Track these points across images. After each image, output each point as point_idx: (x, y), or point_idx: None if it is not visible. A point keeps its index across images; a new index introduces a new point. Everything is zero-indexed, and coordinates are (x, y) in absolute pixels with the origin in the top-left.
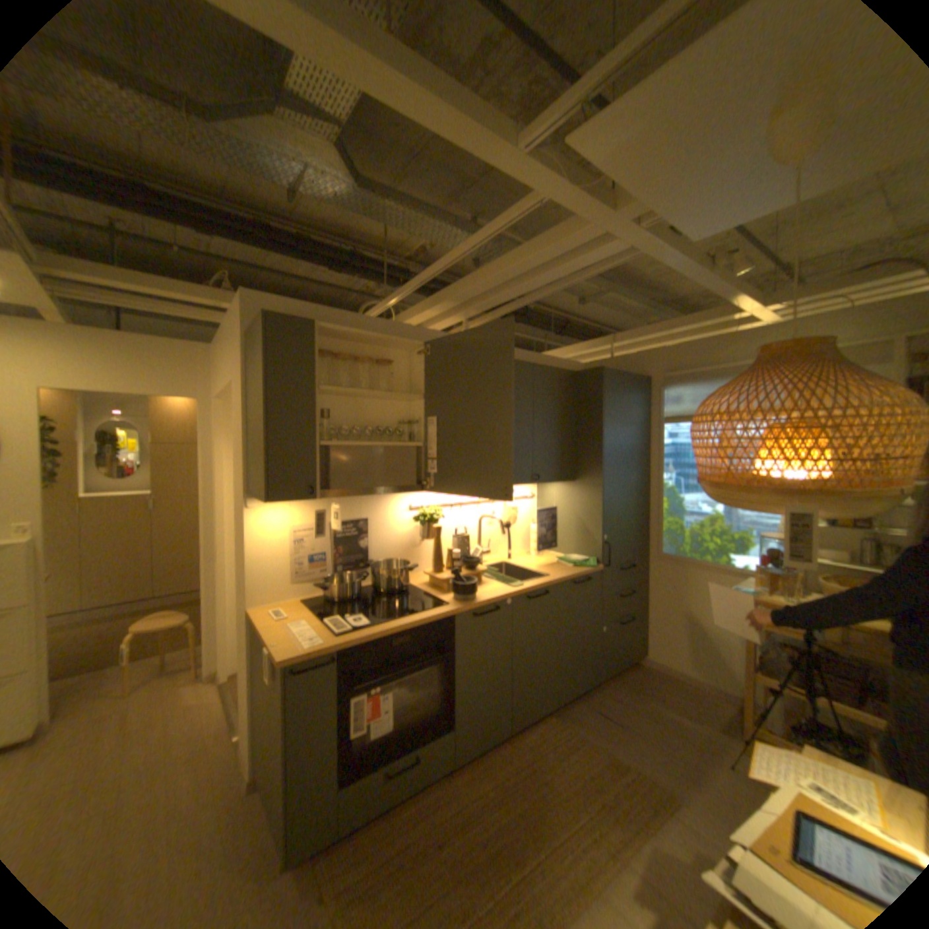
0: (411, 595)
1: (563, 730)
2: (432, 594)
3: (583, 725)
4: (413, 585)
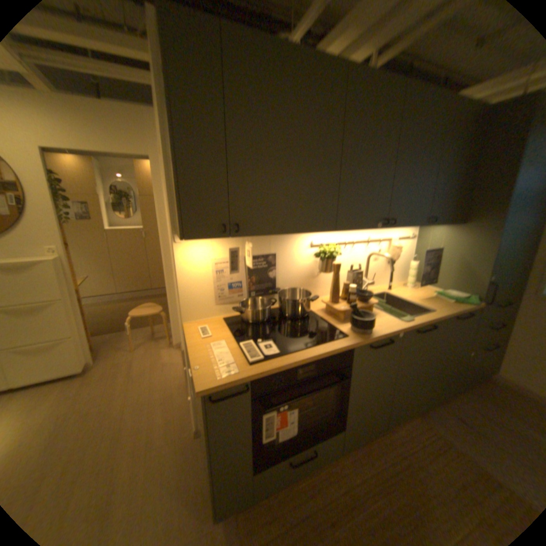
0: (311, 320)
1: (429, 430)
2: (331, 321)
3: (445, 427)
4: (312, 309)
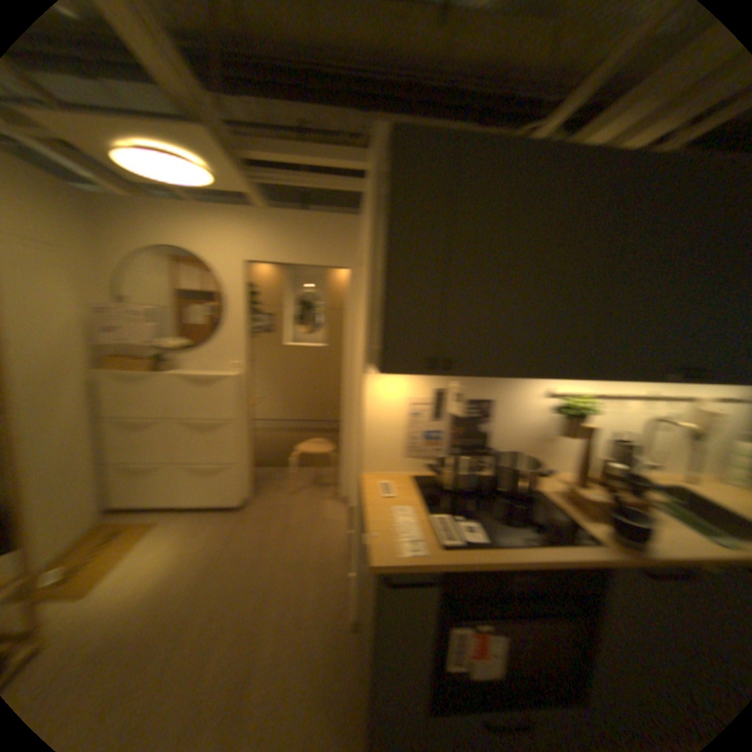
0: (543, 506)
1: None
2: (576, 515)
3: None
4: (545, 489)
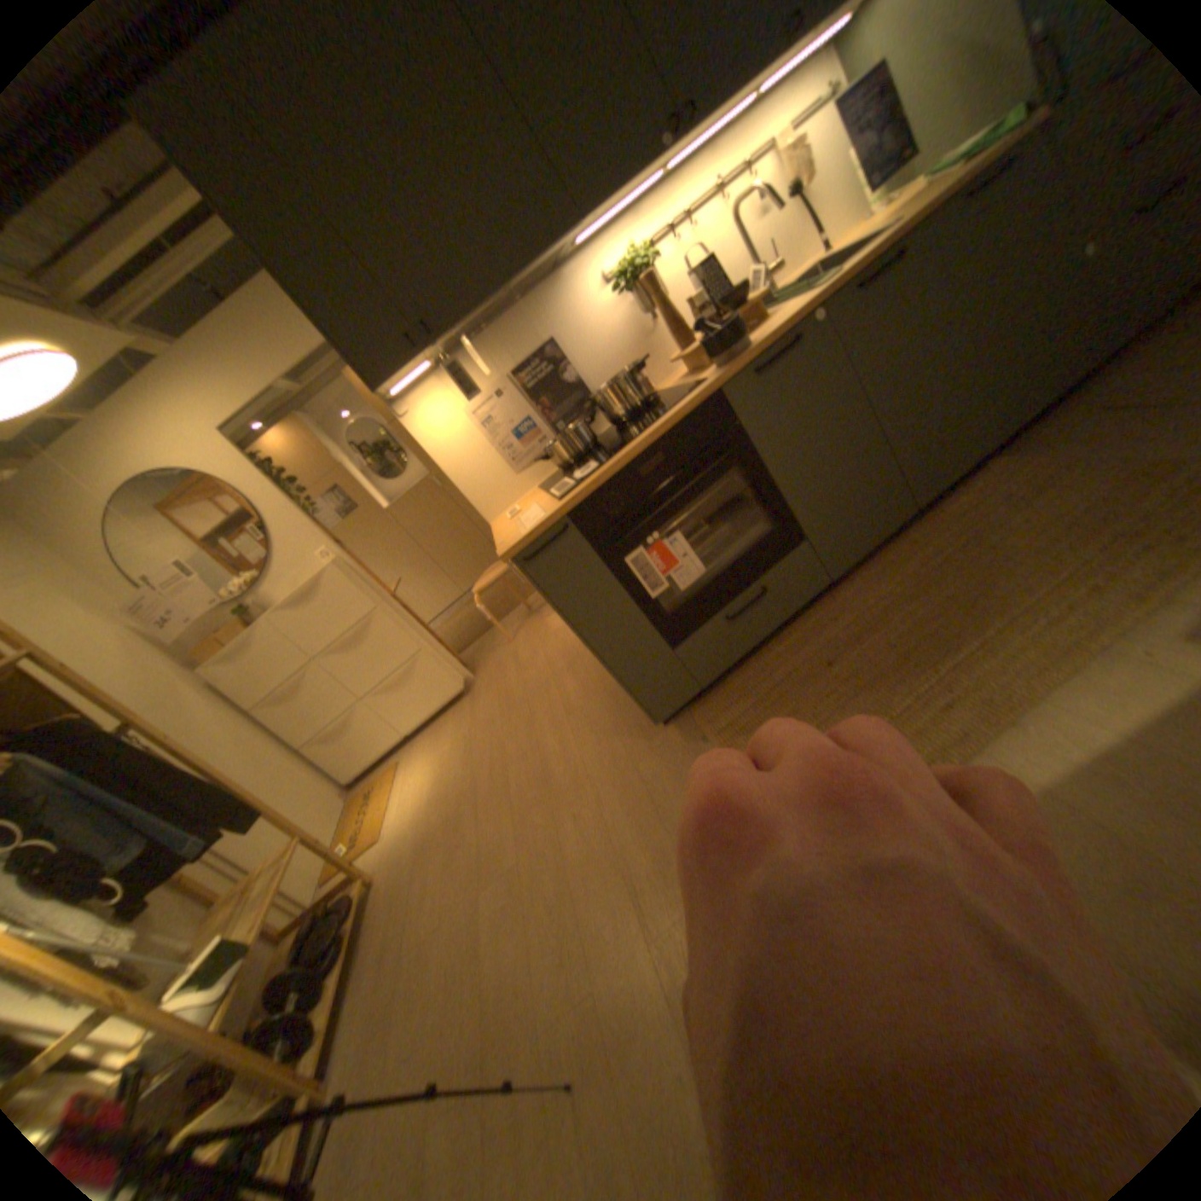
0: (658, 399)
1: (1024, 463)
2: (688, 380)
3: (1067, 440)
4: (665, 386)
